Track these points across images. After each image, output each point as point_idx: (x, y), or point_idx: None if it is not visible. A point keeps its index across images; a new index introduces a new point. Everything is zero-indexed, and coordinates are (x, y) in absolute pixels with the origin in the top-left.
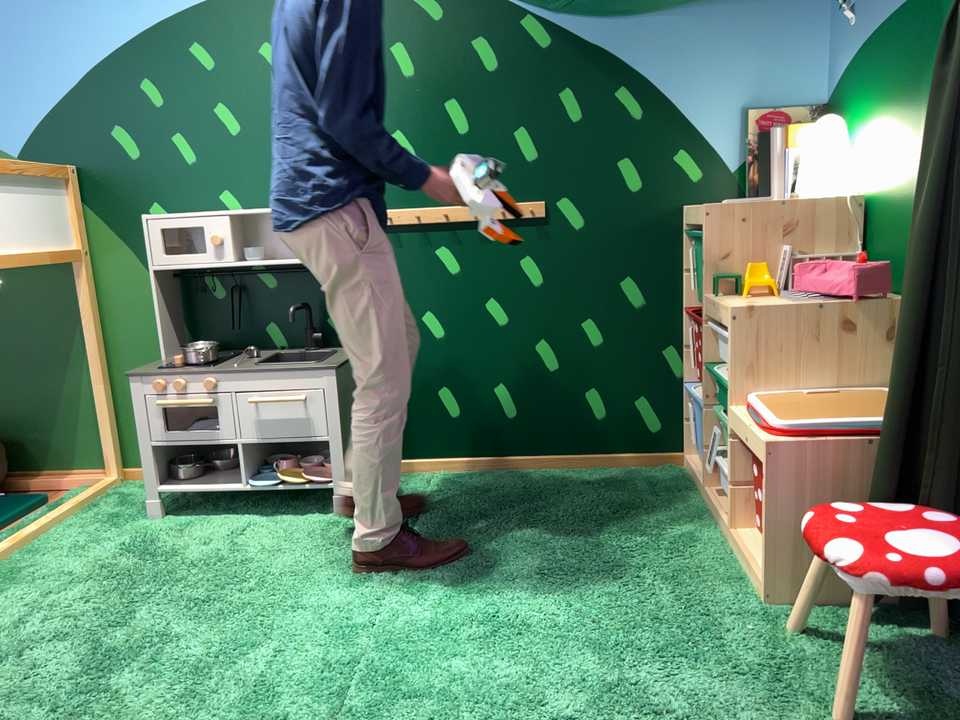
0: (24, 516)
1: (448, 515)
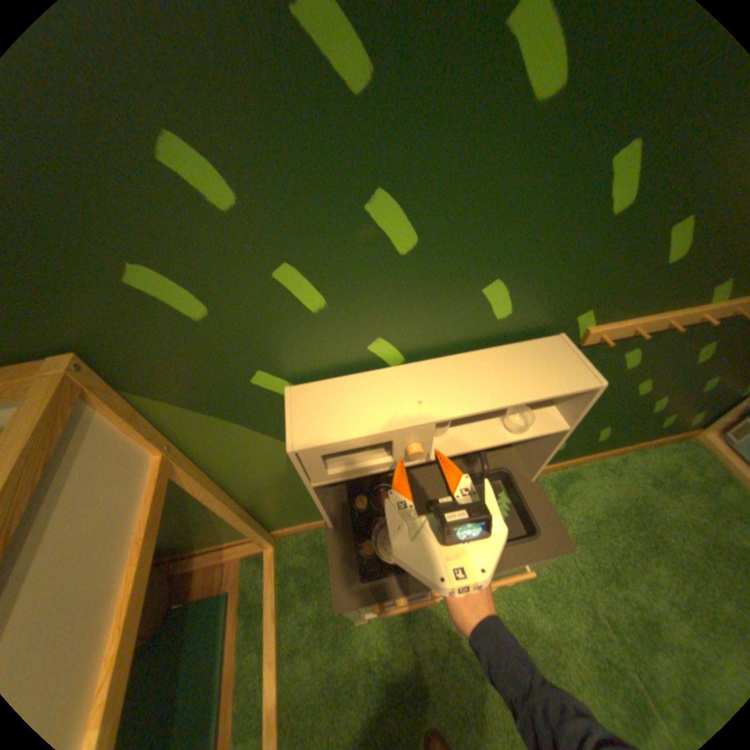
0: (226, 635)
1: (600, 564)
